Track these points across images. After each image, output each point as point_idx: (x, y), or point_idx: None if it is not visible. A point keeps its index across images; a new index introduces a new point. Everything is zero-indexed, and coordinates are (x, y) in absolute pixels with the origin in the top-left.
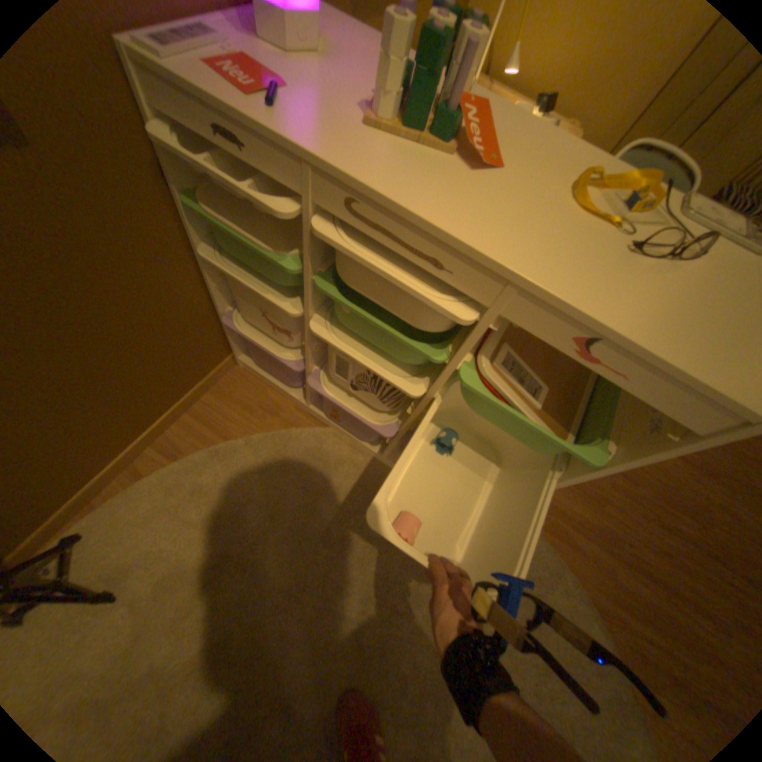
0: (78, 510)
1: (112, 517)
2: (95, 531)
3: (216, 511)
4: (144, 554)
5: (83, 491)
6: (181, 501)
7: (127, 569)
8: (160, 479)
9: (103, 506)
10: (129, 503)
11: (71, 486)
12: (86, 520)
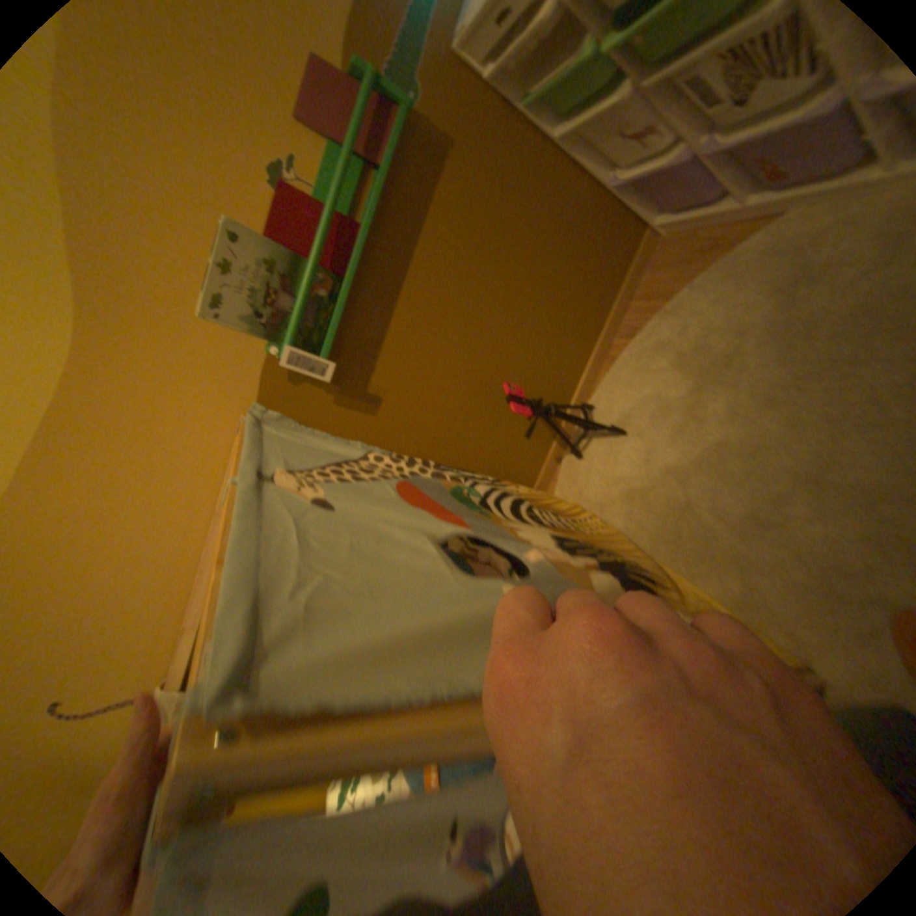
0: (587, 394)
1: (607, 389)
2: (600, 401)
3: (681, 353)
4: (636, 403)
5: (583, 378)
6: (649, 359)
7: (628, 415)
8: (629, 353)
9: (600, 386)
10: (614, 377)
11: (574, 373)
12: (593, 397)
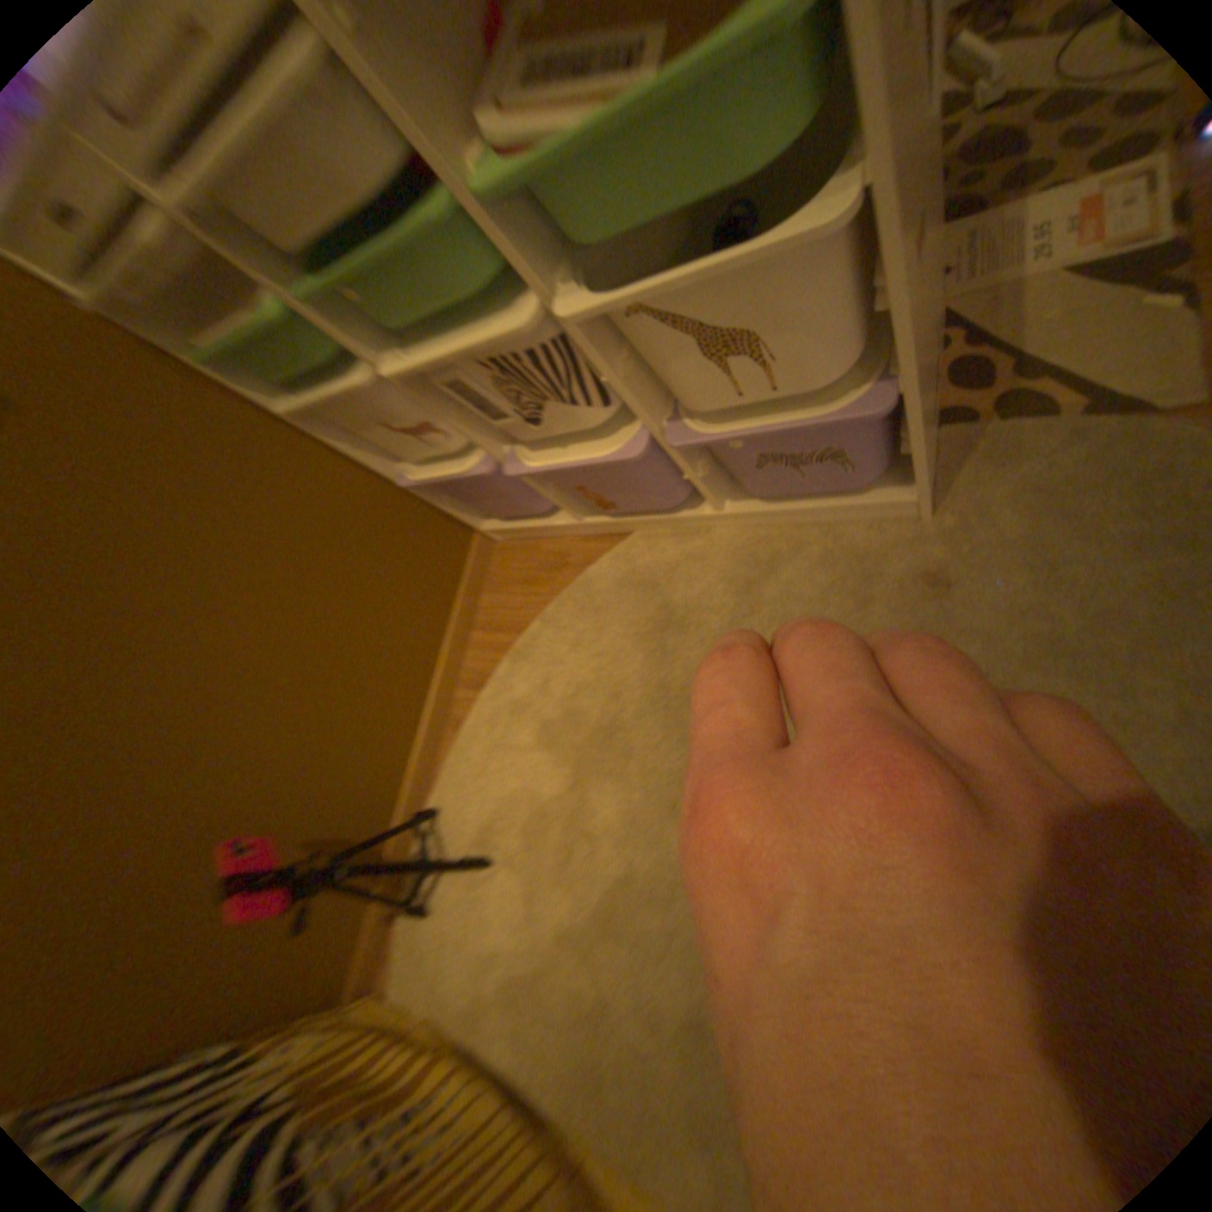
0: (430, 786)
1: (458, 779)
2: (451, 800)
3: (549, 721)
4: (501, 804)
5: (418, 762)
6: (510, 729)
7: (493, 828)
8: (481, 716)
9: (447, 772)
10: (466, 757)
11: (399, 760)
12: (440, 793)
